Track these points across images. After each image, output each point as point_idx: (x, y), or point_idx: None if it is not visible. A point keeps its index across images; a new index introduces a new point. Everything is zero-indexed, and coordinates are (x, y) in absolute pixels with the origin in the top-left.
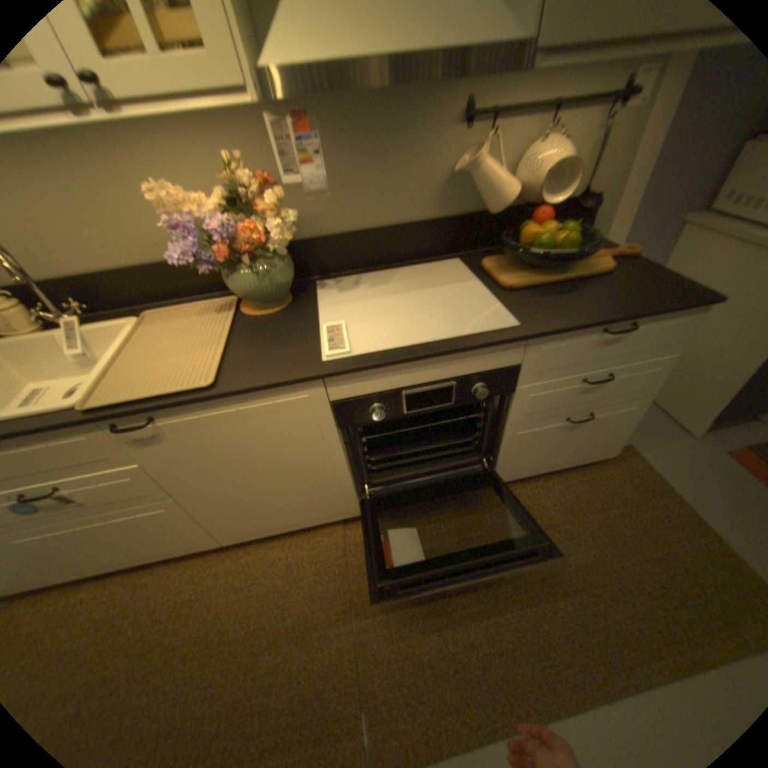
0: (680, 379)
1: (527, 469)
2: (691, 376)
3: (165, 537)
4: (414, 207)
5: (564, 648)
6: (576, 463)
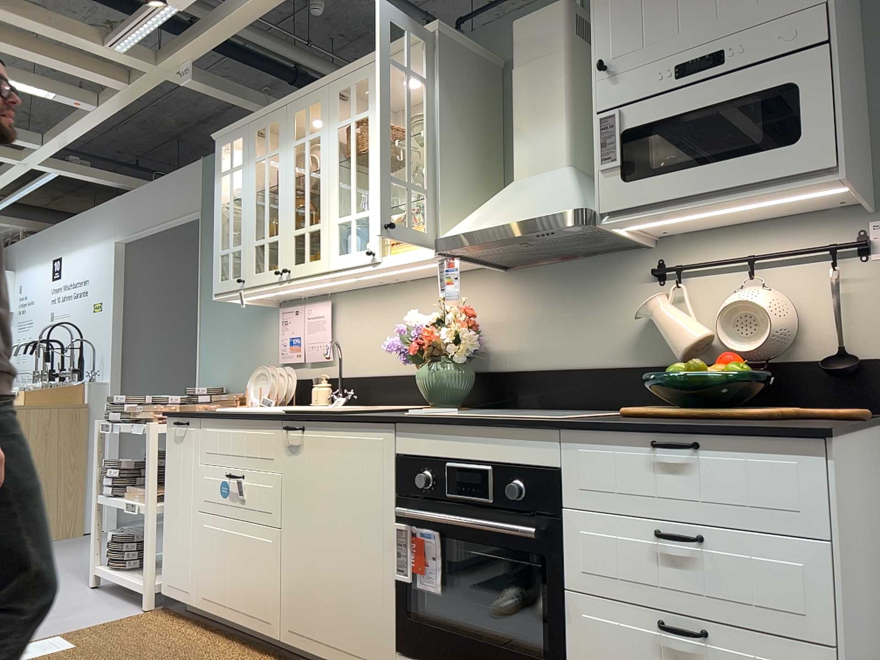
0: None
1: None
2: None
3: (257, 584)
4: (607, 352)
5: None
6: None
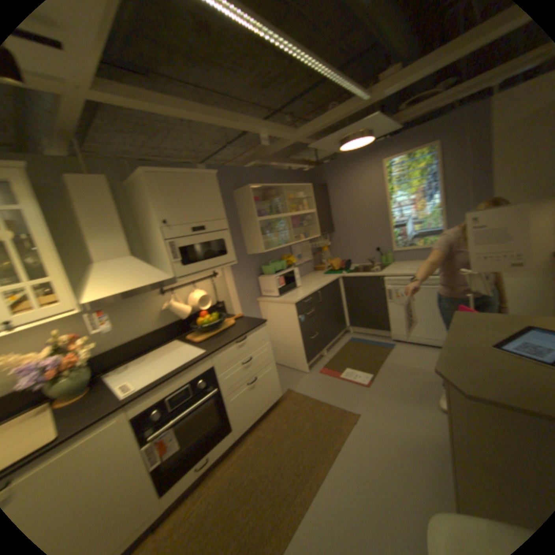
0: (291, 353)
1: (247, 420)
2: (292, 350)
3: None
4: (150, 325)
5: (291, 490)
6: (267, 406)
